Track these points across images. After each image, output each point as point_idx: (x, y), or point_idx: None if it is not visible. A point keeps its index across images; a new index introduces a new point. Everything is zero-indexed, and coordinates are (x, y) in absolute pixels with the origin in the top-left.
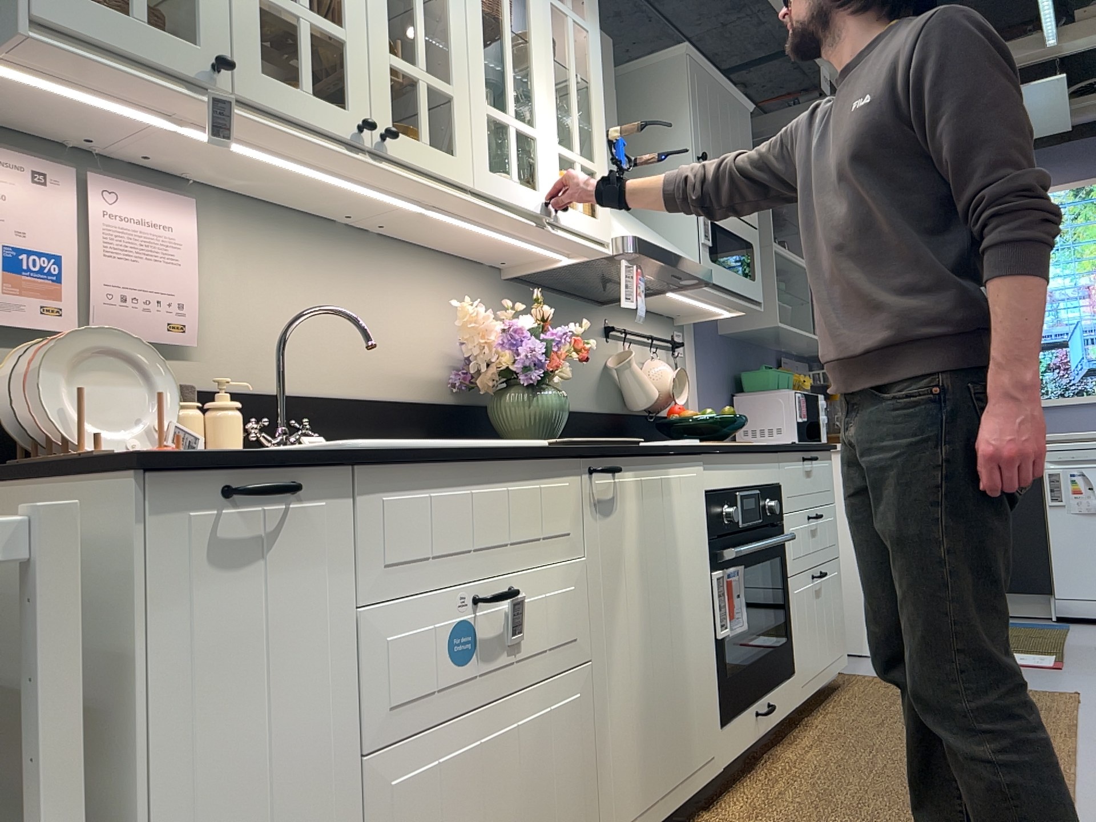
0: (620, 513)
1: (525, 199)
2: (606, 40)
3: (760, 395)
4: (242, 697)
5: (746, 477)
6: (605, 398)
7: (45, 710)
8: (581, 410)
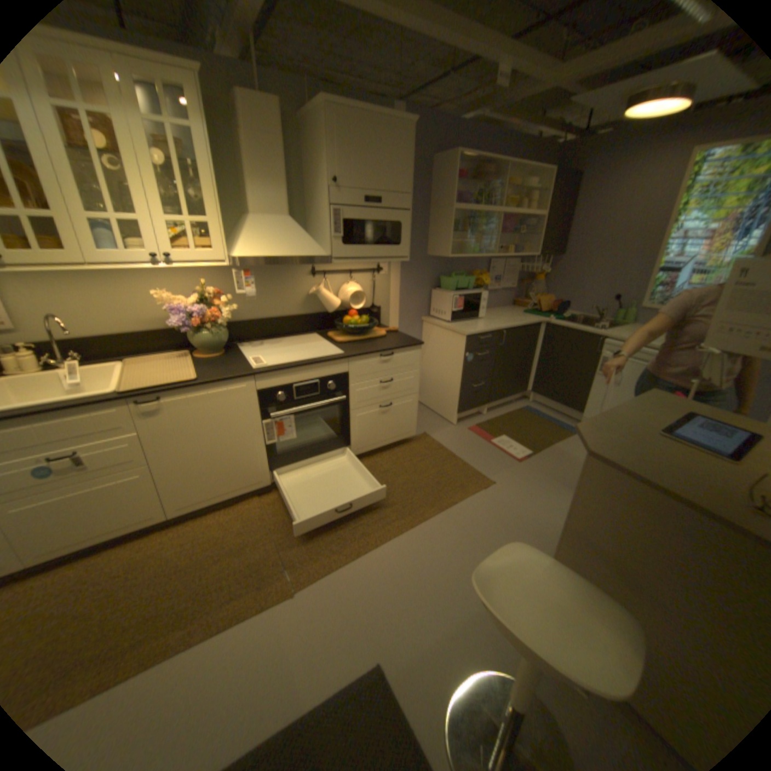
0: (166, 413)
1: (135, 257)
2: (268, 98)
3: (442, 291)
4: None
5: (303, 377)
6: (308, 307)
7: None
8: (287, 315)
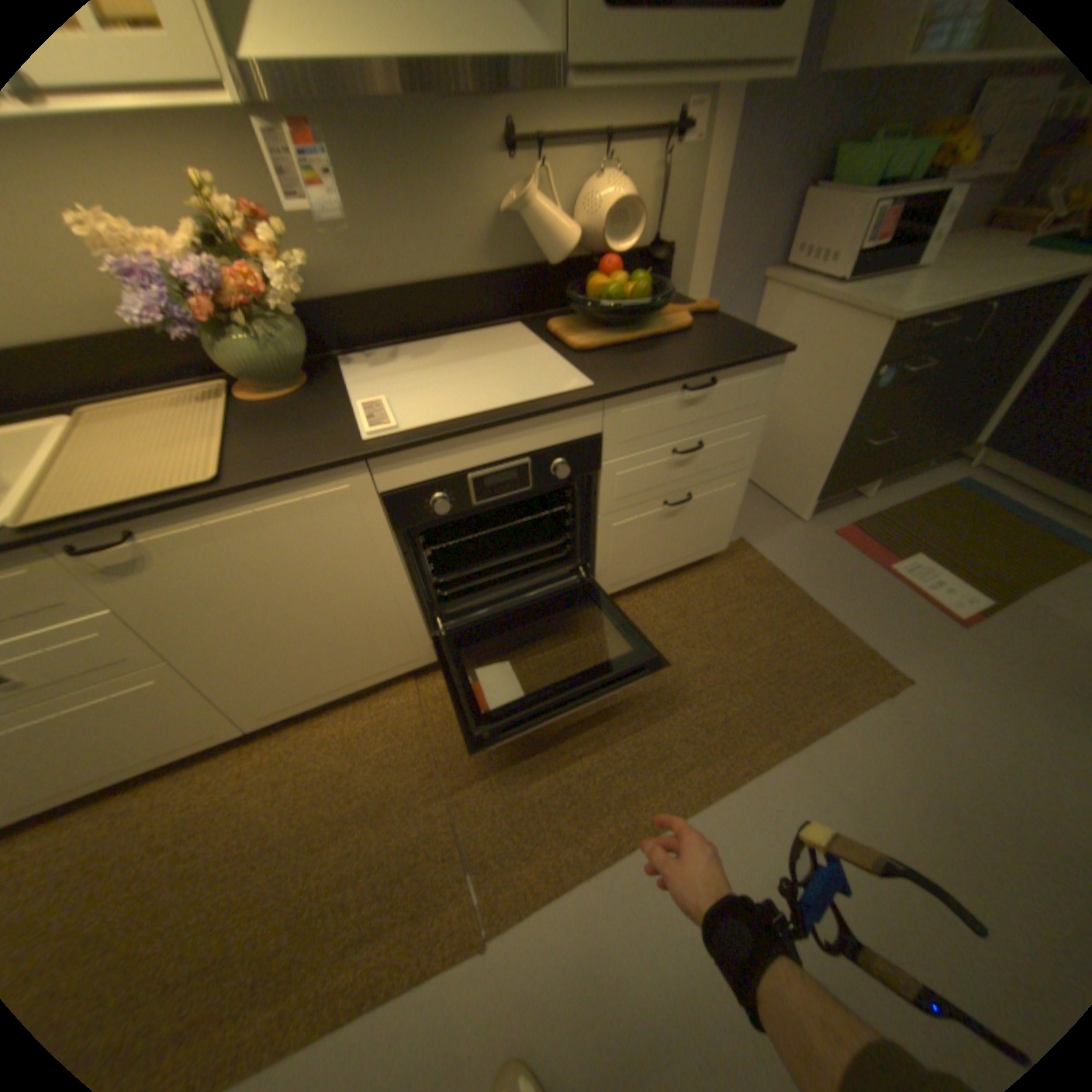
0: (165, 564)
1: None
2: None
3: (839, 192)
4: None
5: (491, 454)
6: (500, 251)
7: None
8: (448, 277)
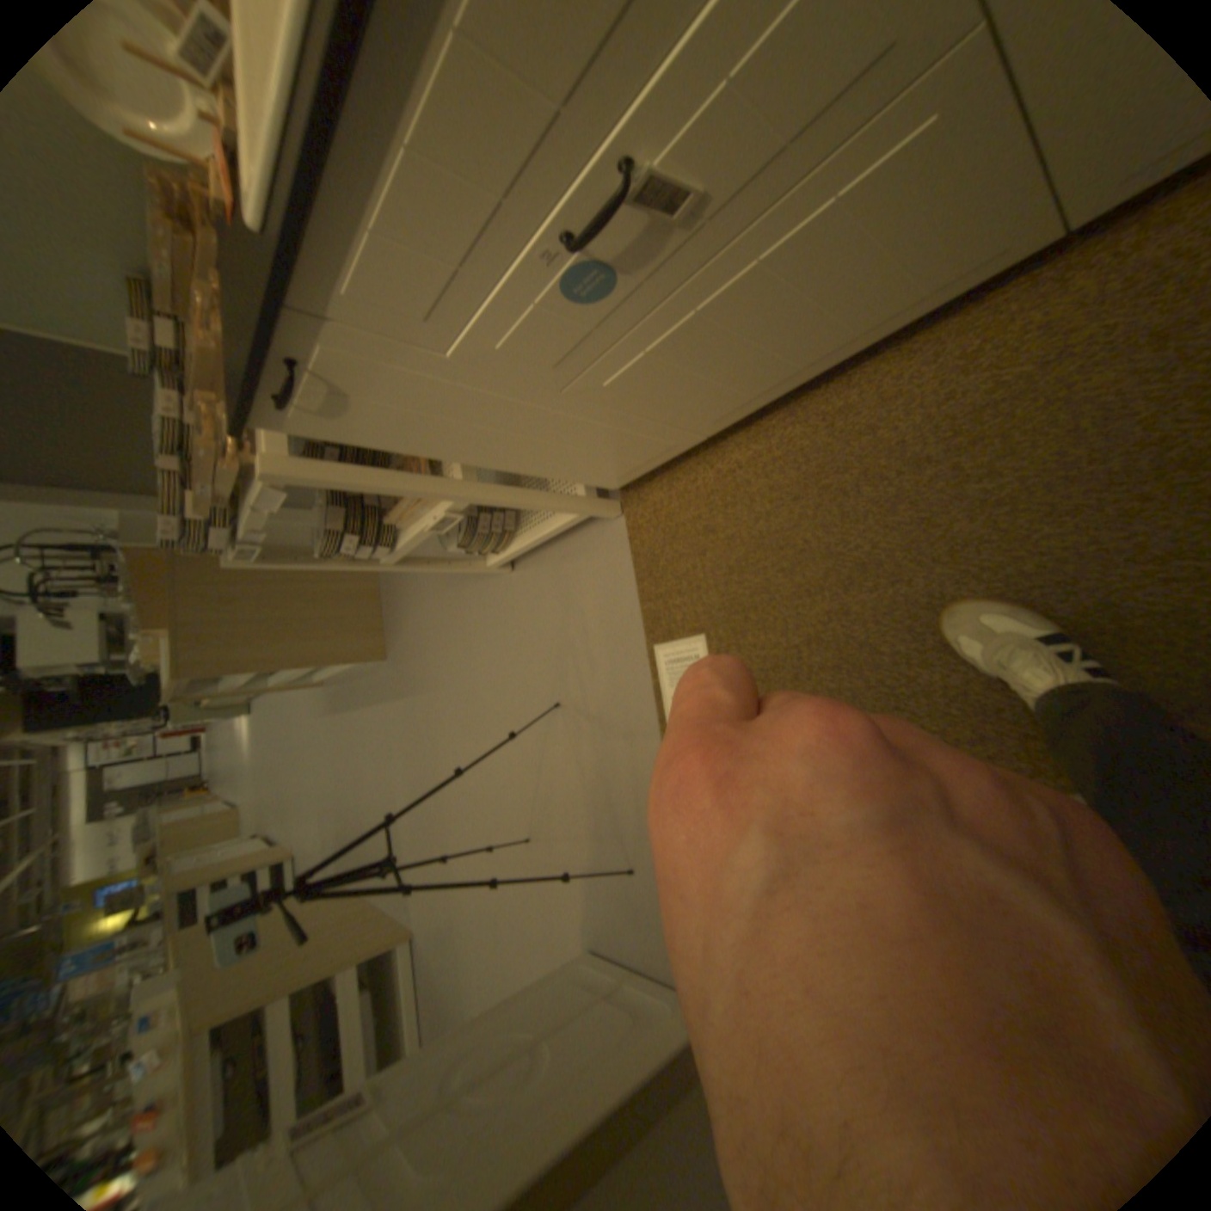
0: None
1: None
2: None
3: None
4: (445, 426)
5: None
6: None
7: (376, 490)
8: None
